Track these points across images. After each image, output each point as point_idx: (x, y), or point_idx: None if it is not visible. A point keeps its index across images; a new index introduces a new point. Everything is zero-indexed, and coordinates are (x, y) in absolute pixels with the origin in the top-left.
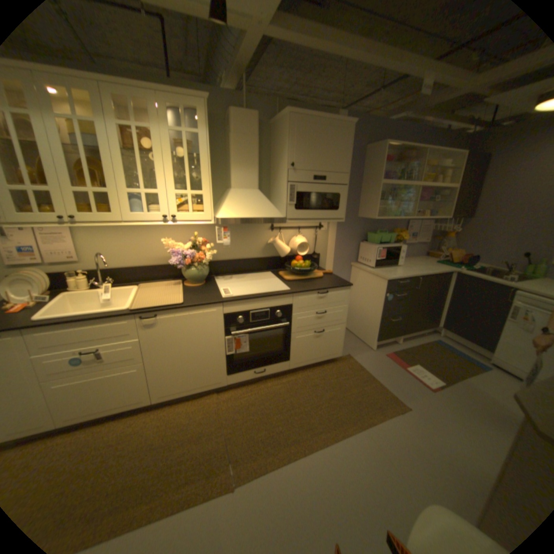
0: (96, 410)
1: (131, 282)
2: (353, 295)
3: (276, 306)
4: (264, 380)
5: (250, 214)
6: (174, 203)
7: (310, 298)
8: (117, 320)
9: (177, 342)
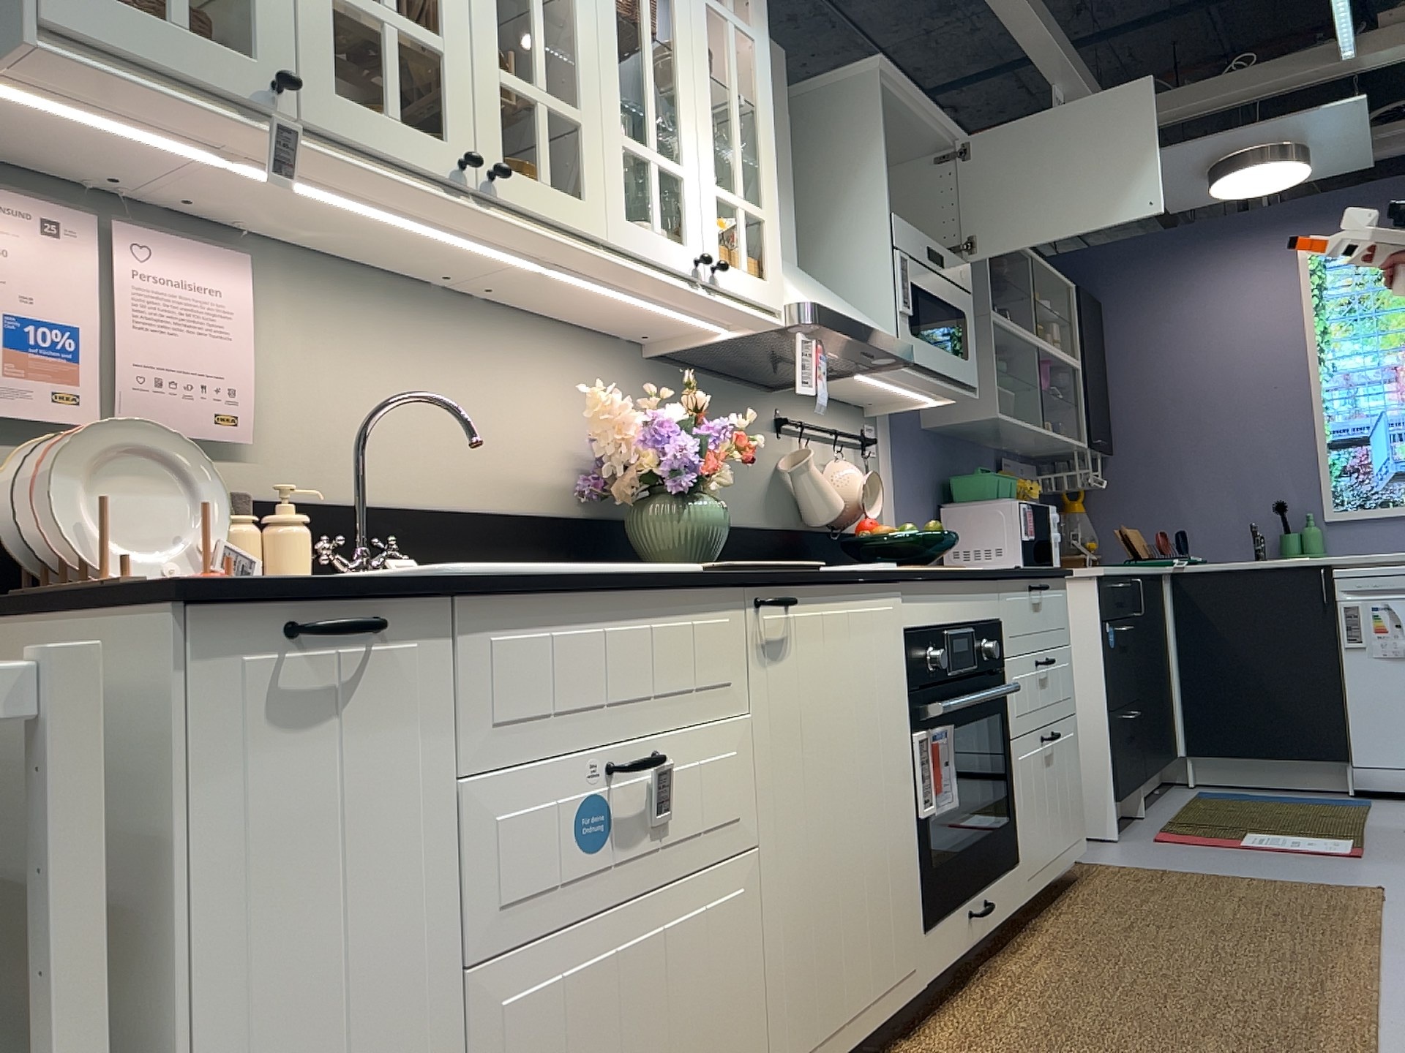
0: None
1: None
2: None
3: (971, 626)
4: (981, 966)
5: (852, 315)
6: (713, 223)
7: (1025, 604)
8: (705, 603)
9: (829, 740)
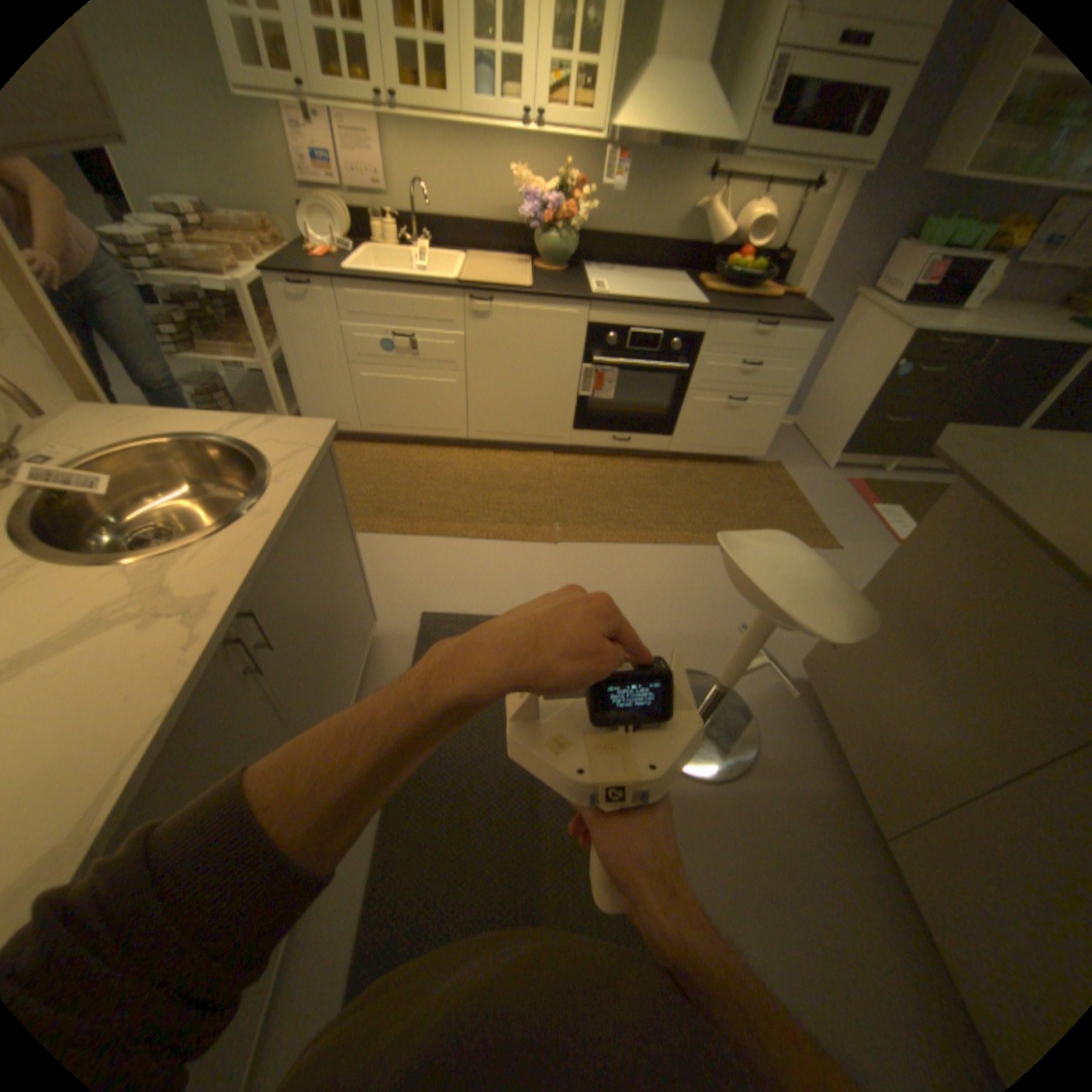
0: (405, 424)
1: (455, 248)
2: (836, 361)
3: (676, 331)
4: (625, 458)
5: (677, 125)
6: (545, 82)
7: (742, 330)
8: (441, 294)
9: (515, 353)
